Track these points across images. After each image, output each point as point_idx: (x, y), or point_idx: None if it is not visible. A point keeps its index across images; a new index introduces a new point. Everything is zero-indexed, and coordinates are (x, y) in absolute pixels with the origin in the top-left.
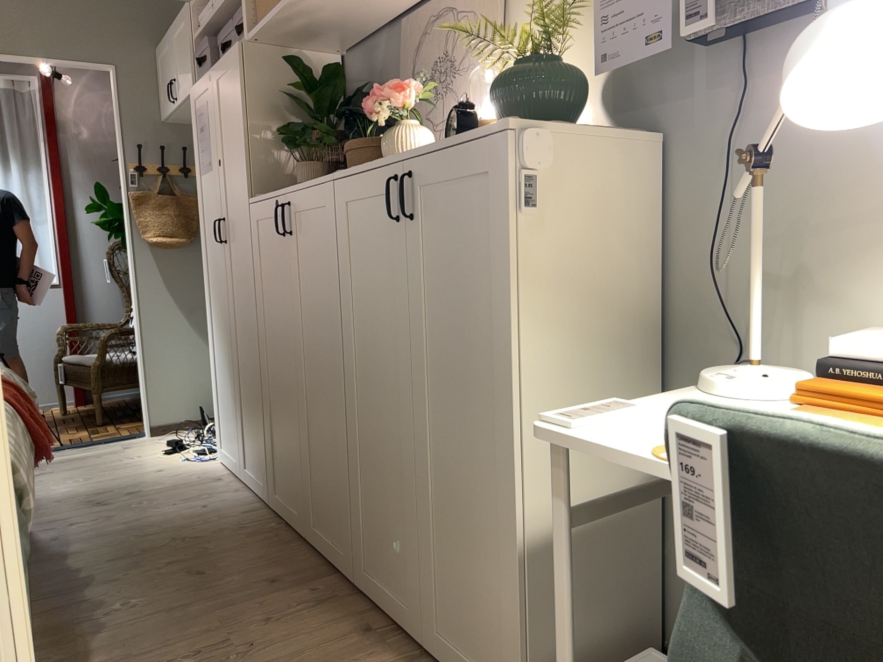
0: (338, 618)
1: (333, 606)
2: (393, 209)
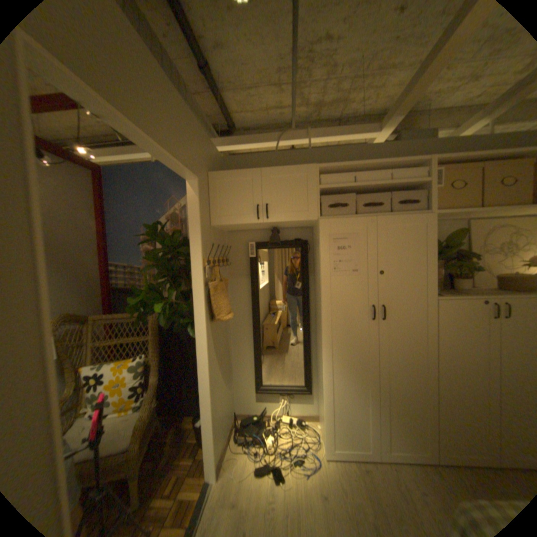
0: None
1: None
2: None
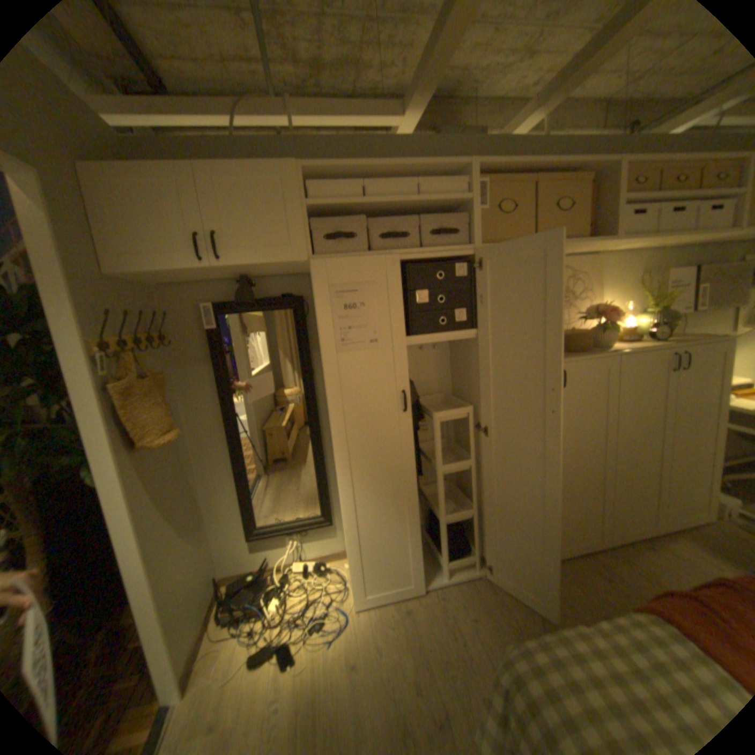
0: (641, 558)
1: (629, 559)
2: (672, 367)
